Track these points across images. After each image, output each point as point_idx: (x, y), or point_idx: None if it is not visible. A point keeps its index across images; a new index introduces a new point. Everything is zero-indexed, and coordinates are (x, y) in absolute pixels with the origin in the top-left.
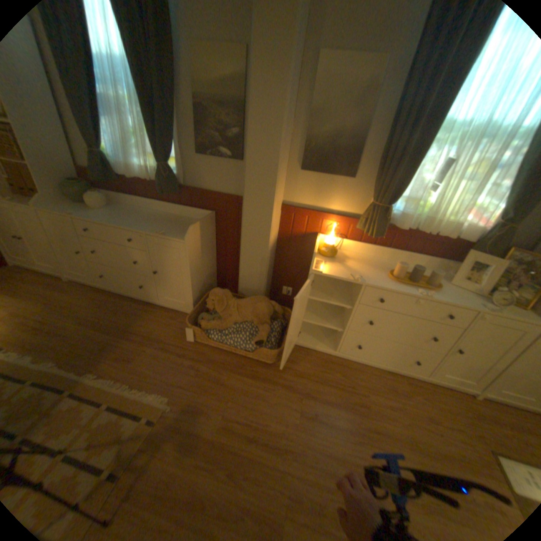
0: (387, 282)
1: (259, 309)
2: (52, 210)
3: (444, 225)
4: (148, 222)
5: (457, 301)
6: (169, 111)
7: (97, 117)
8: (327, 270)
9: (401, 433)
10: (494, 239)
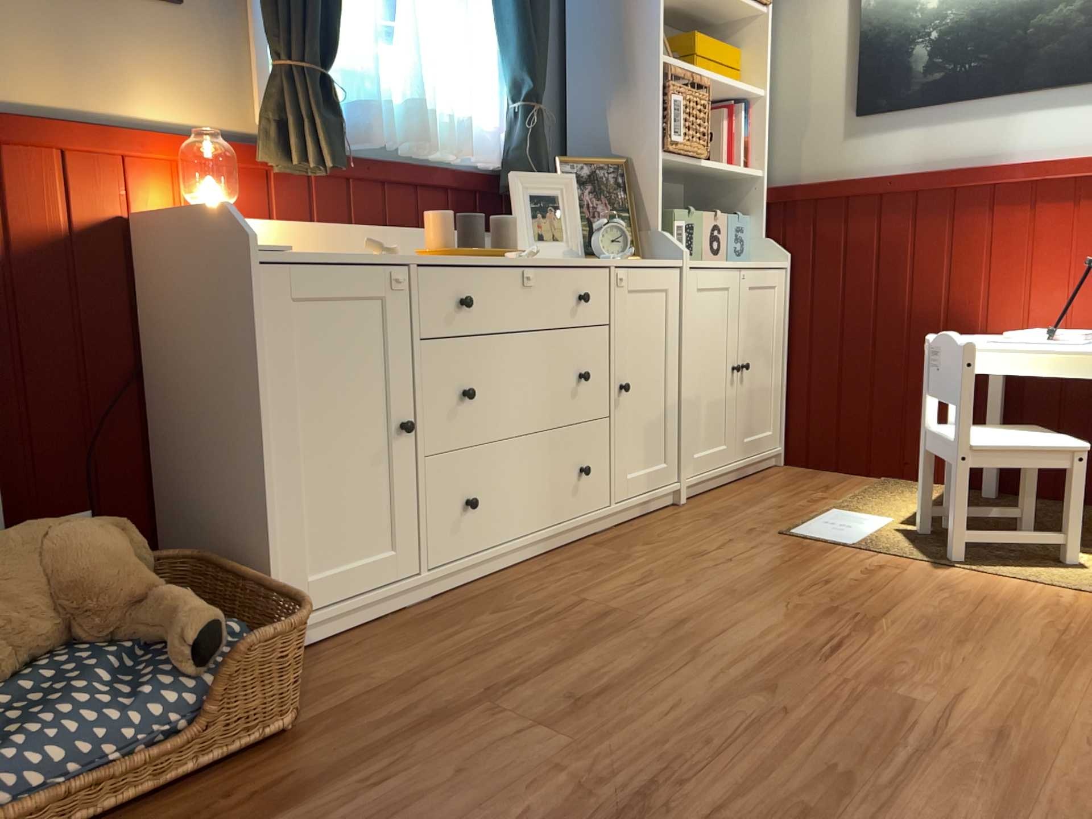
0: (443, 257)
1: (78, 548)
2: None
3: (435, 138)
4: None
5: (570, 259)
6: None
7: None
8: (290, 253)
9: (698, 596)
10: (530, 142)
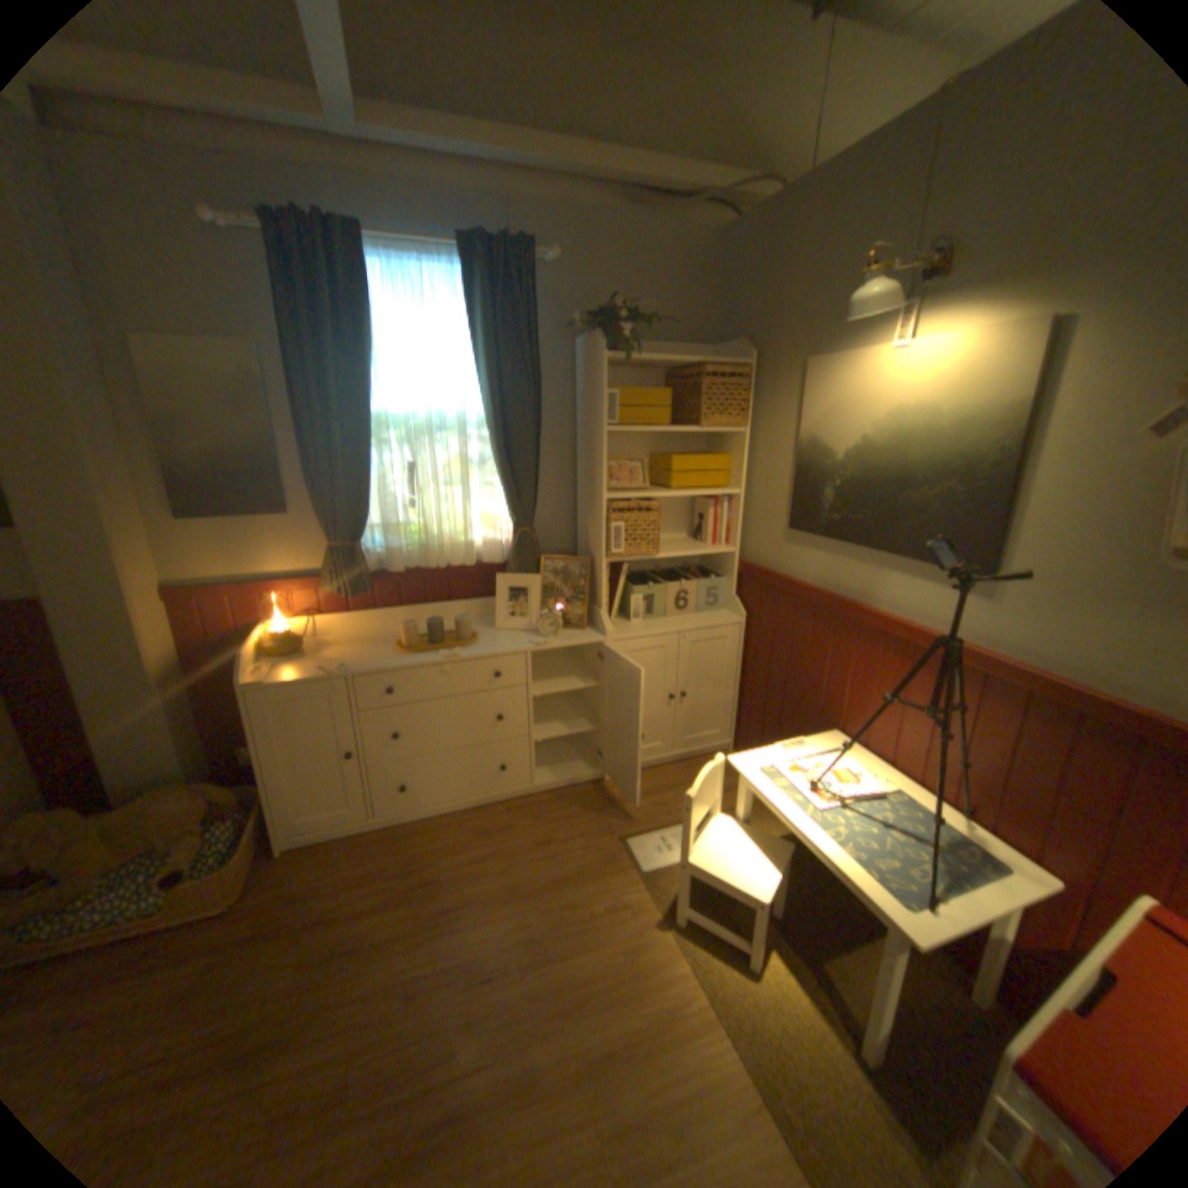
0: (390, 660)
1: (162, 812)
2: None
3: (456, 551)
4: None
5: (494, 649)
6: None
7: None
8: (275, 676)
9: (491, 888)
10: (514, 553)
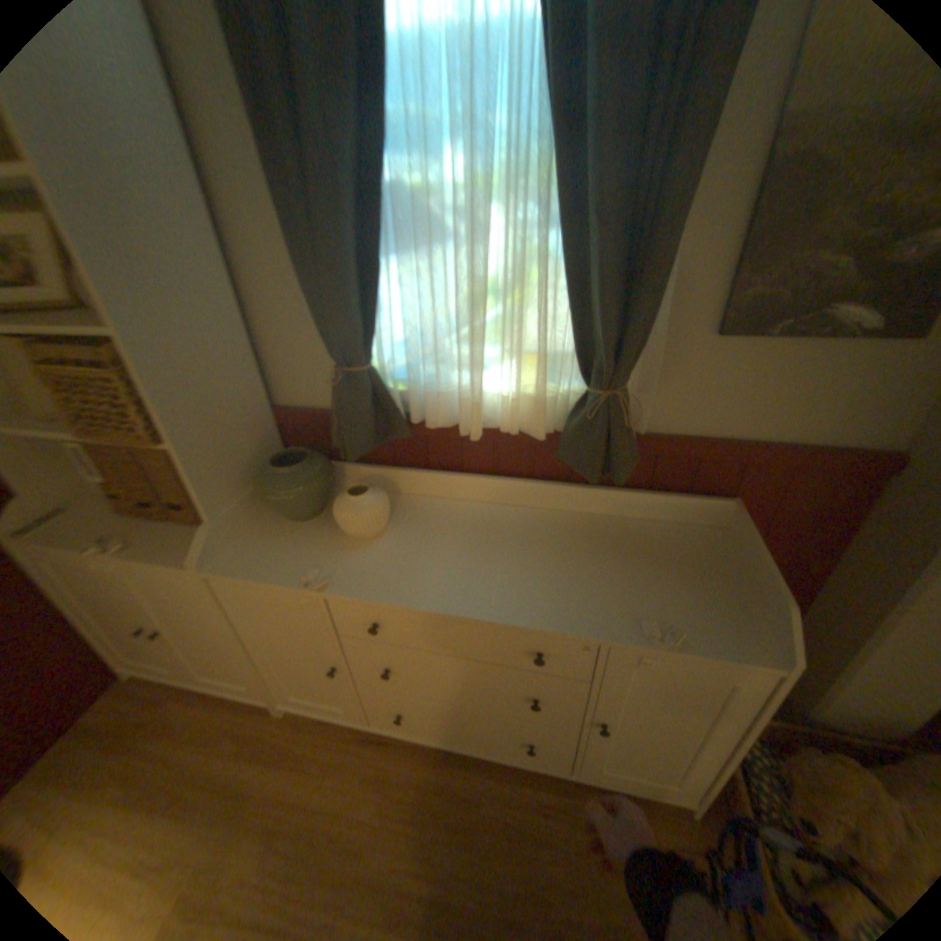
0: None
1: None
2: (256, 566)
3: None
4: (563, 571)
5: None
6: (694, 200)
7: (372, 260)
8: None
9: None
10: None
